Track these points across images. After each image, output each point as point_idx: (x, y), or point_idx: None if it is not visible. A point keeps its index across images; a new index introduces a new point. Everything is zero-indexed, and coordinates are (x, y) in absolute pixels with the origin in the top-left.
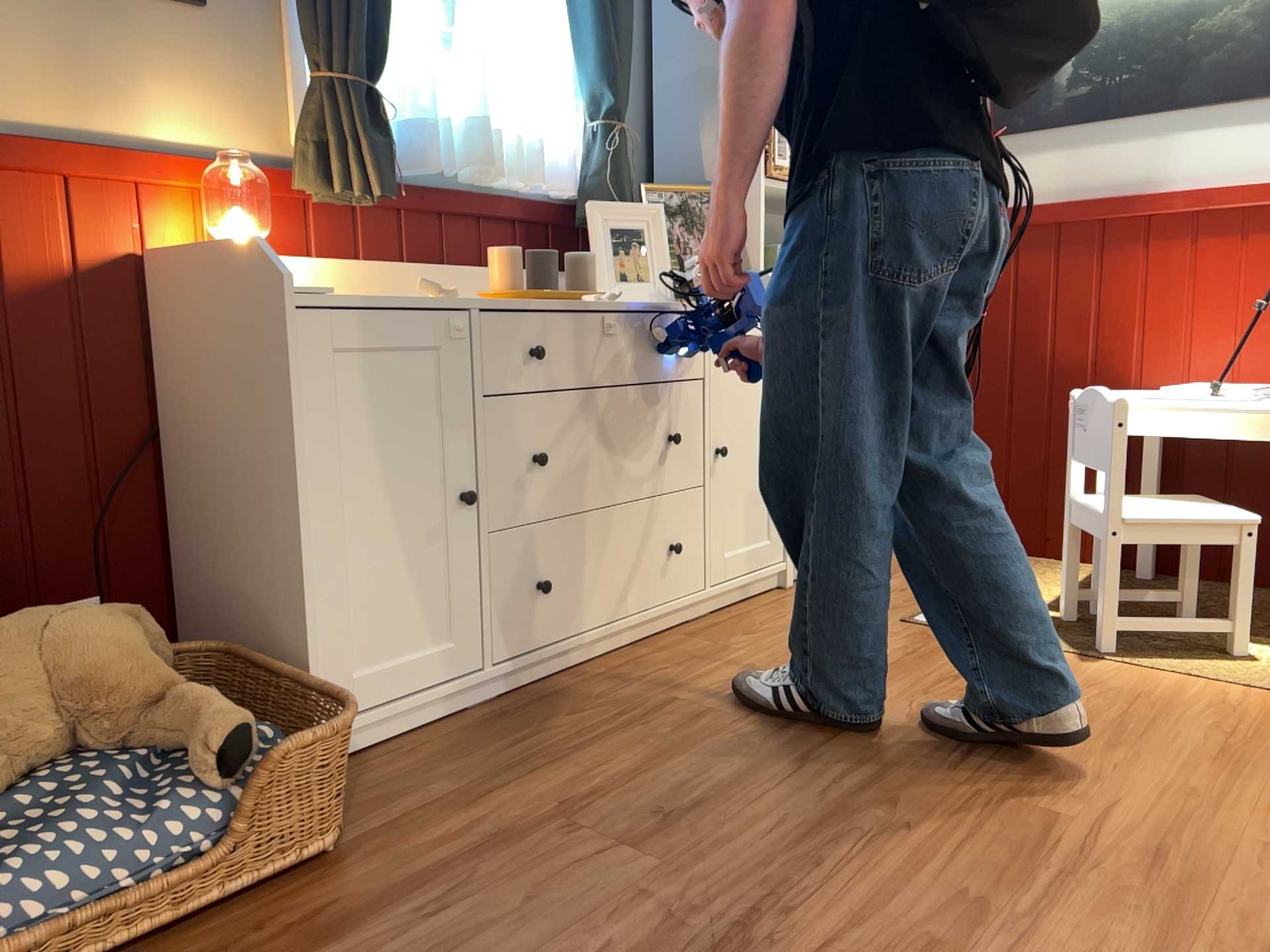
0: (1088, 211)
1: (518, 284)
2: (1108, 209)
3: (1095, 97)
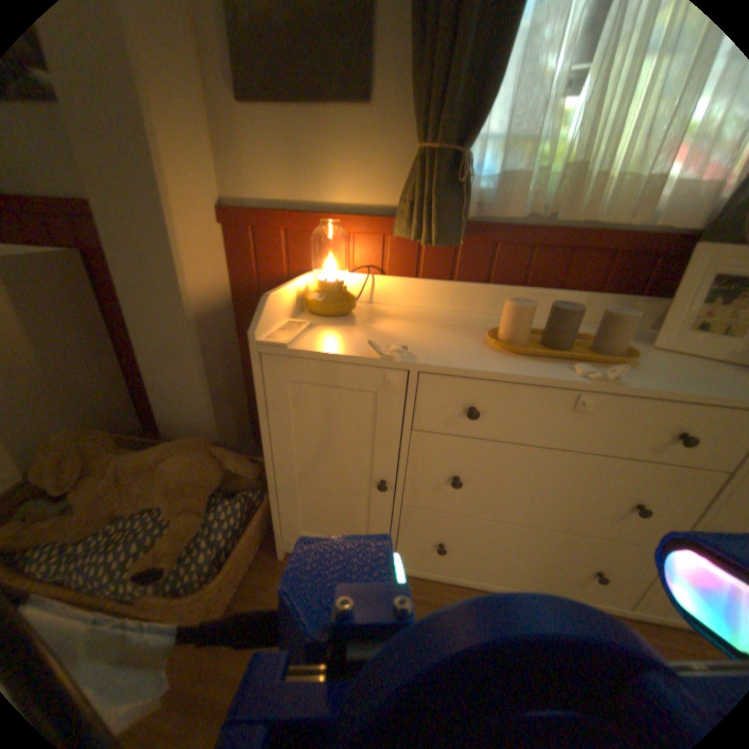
0: None
1: (523, 335)
2: None
3: None
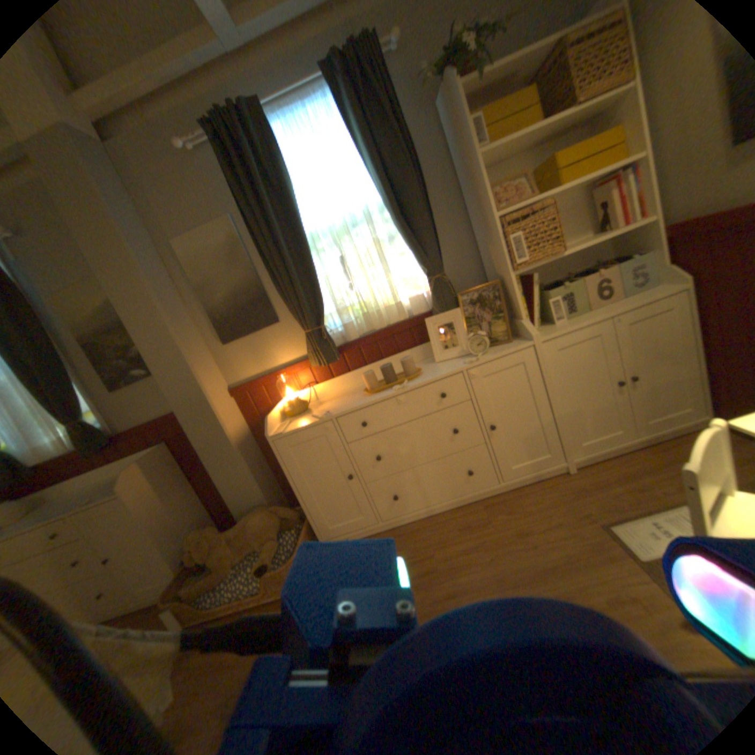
0: None
1: (374, 384)
2: None
3: None
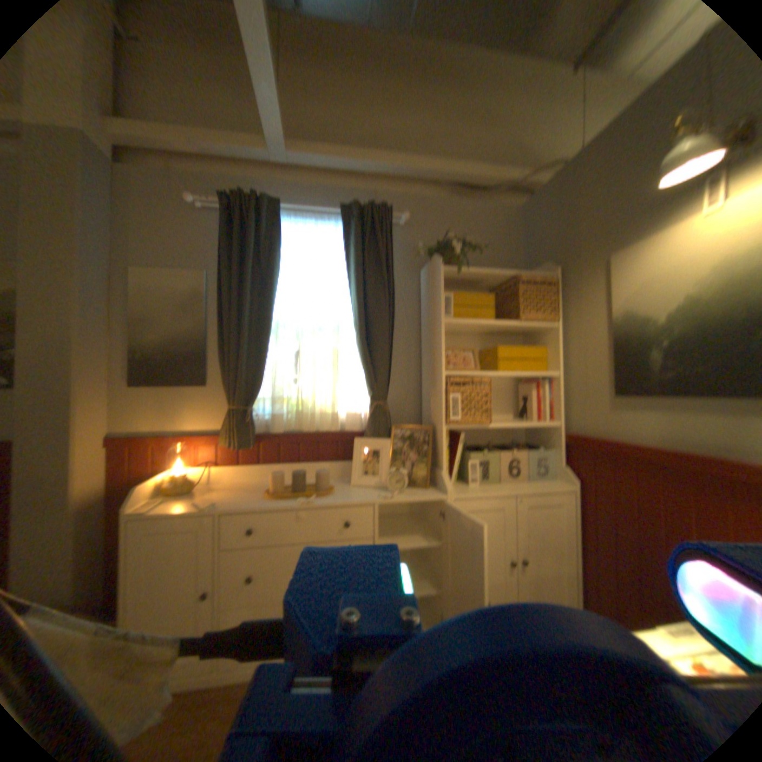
0: (683, 461)
1: (278, 490)
2: (698, 464)
3: (682, 379)
